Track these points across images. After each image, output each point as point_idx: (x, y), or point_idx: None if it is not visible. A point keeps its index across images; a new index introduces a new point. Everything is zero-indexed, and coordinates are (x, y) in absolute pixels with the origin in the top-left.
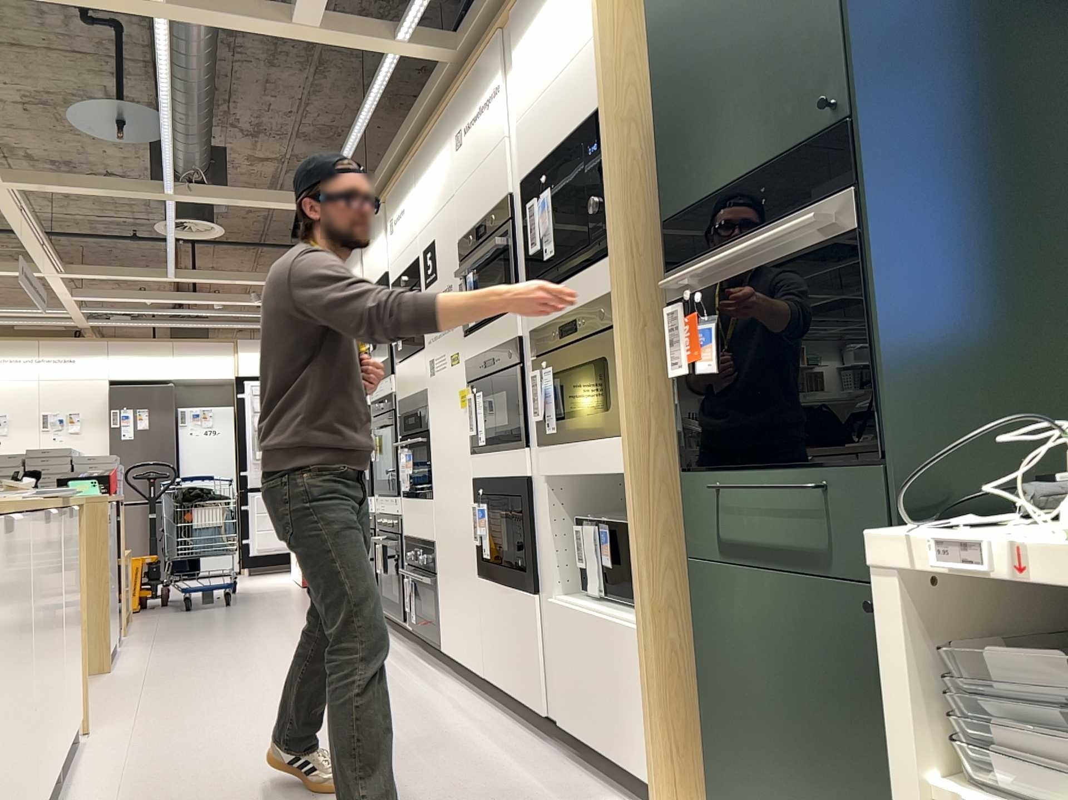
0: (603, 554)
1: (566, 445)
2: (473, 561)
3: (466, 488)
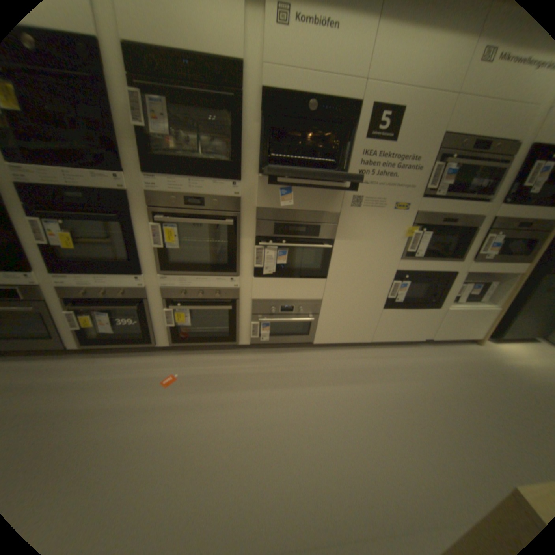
0: (478, 292)
1: (493, 263)
2: (379, 304)
3: (386, 274)
